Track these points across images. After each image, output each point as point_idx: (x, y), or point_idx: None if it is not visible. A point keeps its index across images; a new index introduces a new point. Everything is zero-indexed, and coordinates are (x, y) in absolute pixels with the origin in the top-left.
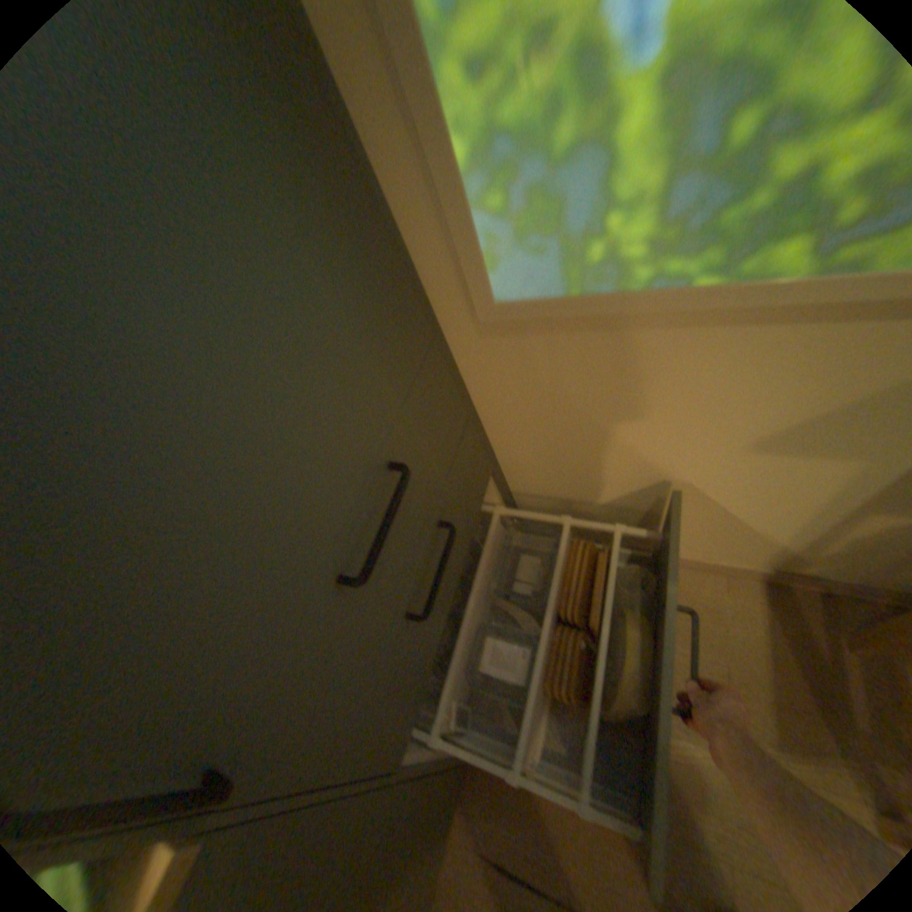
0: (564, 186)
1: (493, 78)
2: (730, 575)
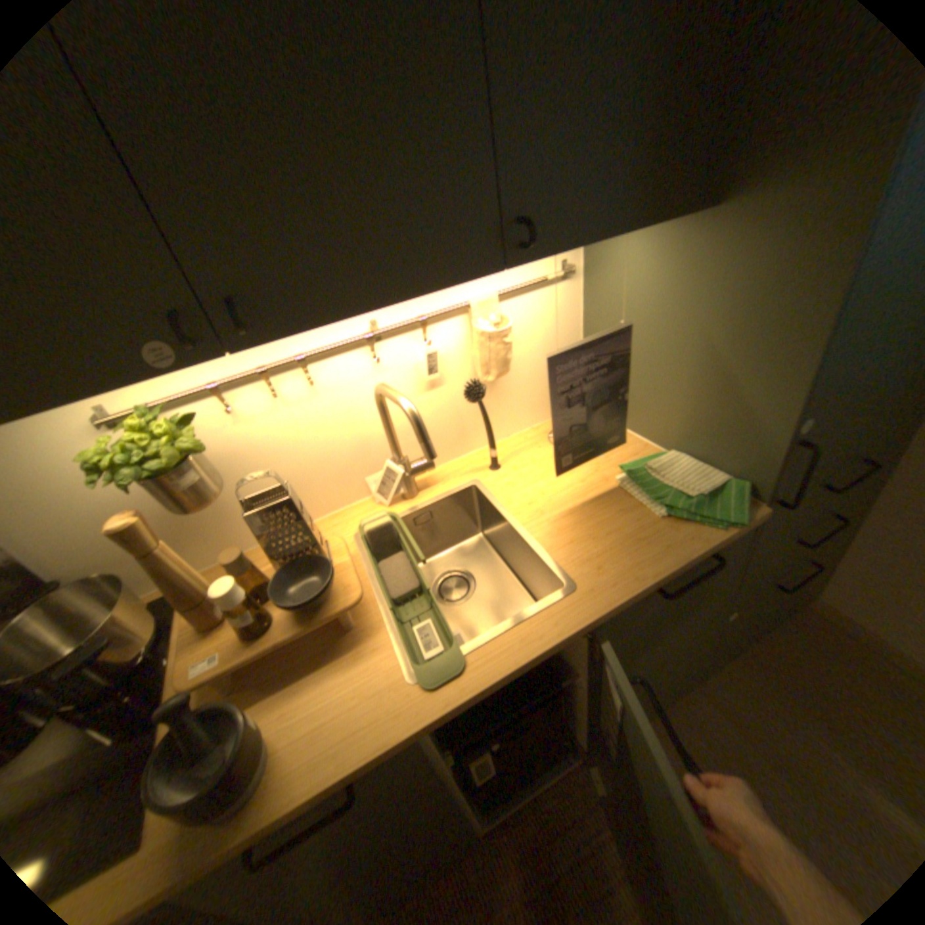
0: None
1: None
2: None
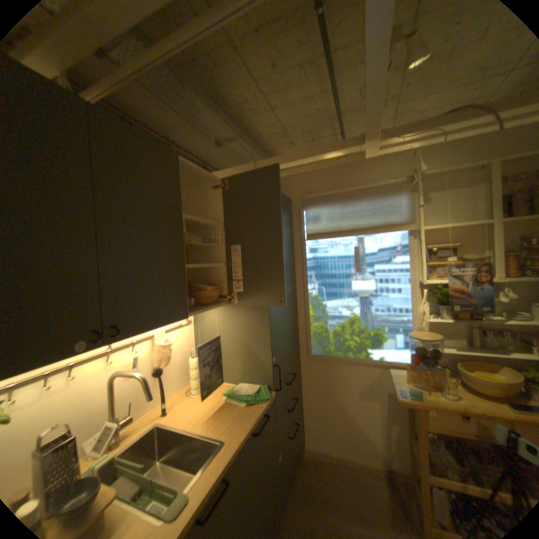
0: (323, 341)
1: (316, 329)
2: (375, 475)
